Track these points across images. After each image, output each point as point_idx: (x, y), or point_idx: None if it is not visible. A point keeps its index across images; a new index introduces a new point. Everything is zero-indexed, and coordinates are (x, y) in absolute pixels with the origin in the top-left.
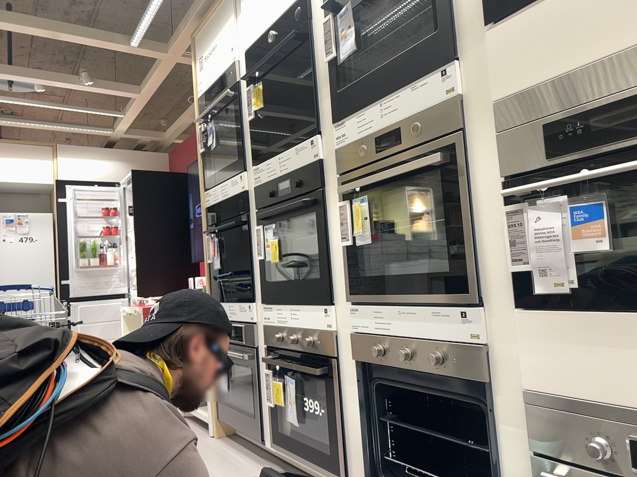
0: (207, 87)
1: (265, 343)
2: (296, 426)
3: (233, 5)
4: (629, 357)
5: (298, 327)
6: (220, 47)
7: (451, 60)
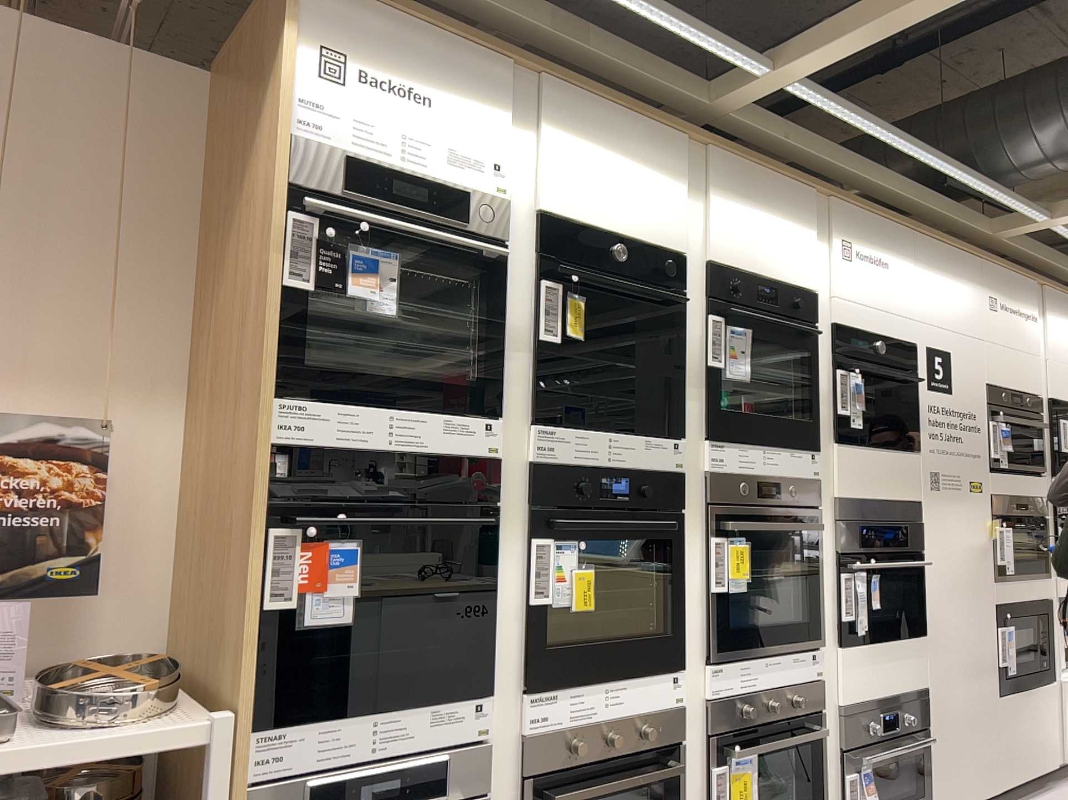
0: (368, 153)
1: (510, 773)
2: None
3: (514, 94)
4: (879, 666)
5: (622, 713)
6: (453, 123)
7: (816, 450)
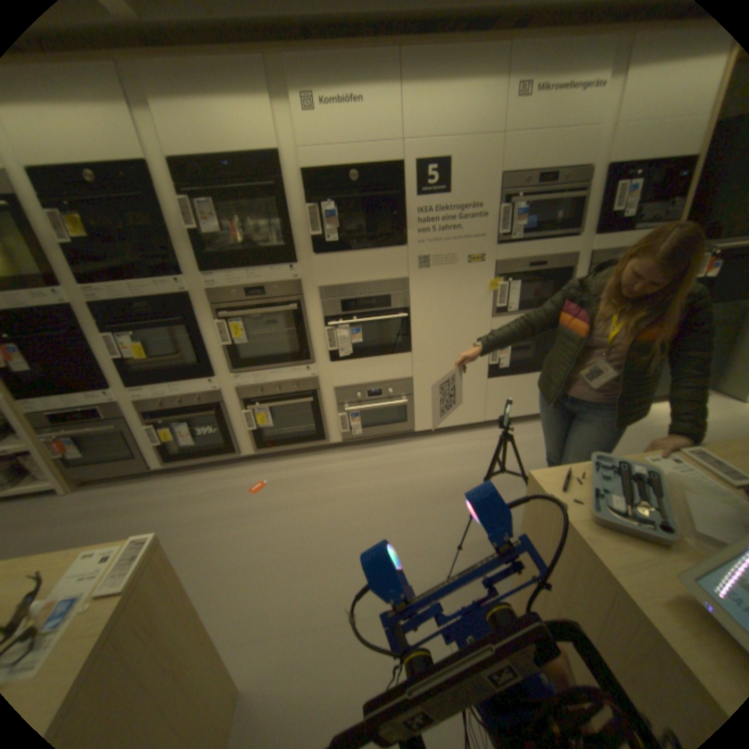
0: None
1: (134, 413)
2: (191, 446)
3: None
4: (365, 371)
5: (181, 394)
6: None
7: (295, 263)
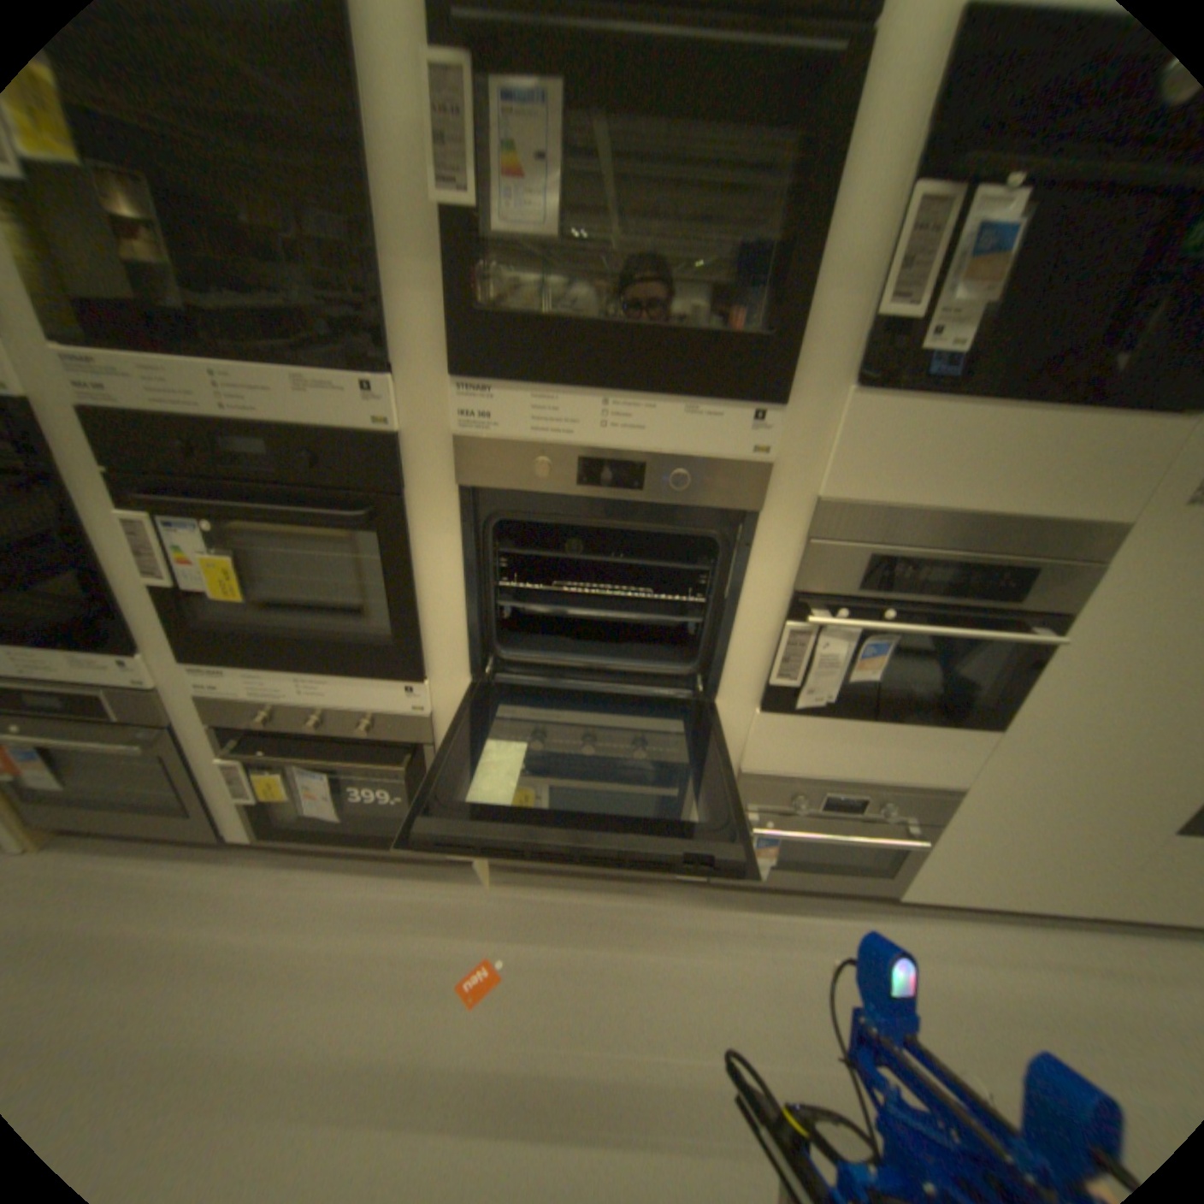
0: None
1: (198, 719)
2: (330, 820)
3: None
4: (850, 750)
5: (326, 705)
6: None
7: (782, 400)
